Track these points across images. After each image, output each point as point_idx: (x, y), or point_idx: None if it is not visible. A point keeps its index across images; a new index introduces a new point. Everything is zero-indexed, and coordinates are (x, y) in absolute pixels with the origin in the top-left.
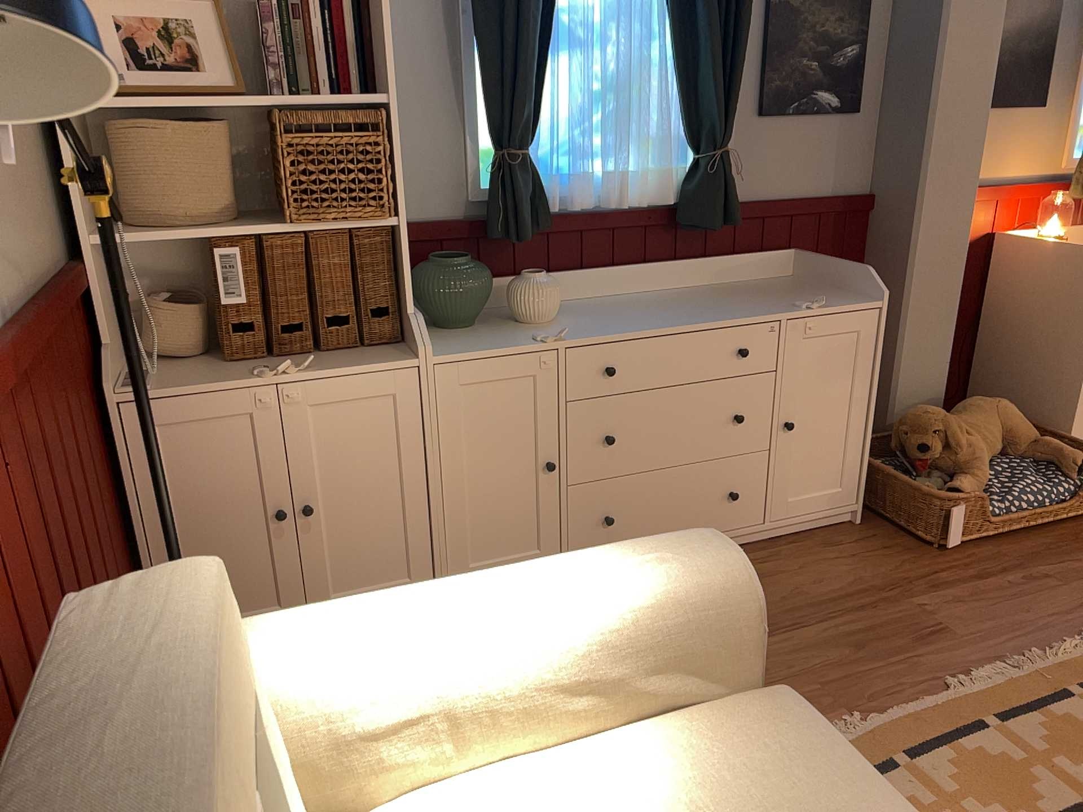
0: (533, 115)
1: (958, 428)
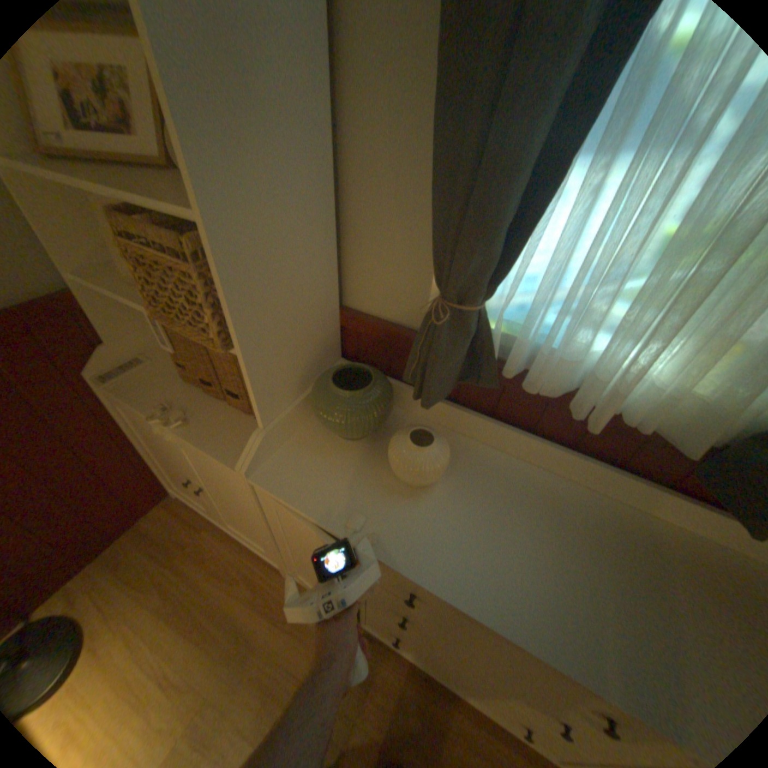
0: (501, 259)
1: None
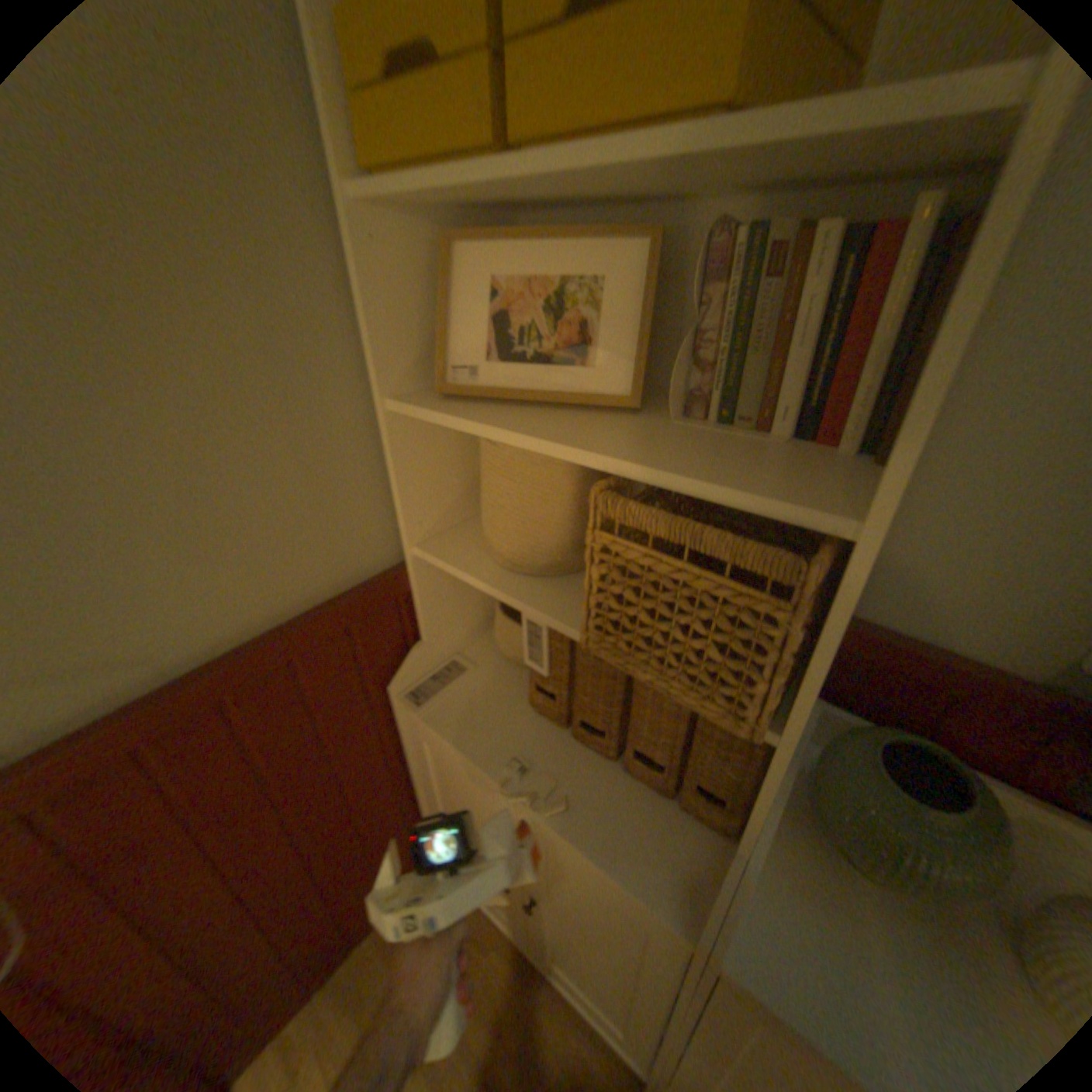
0: None
1: None
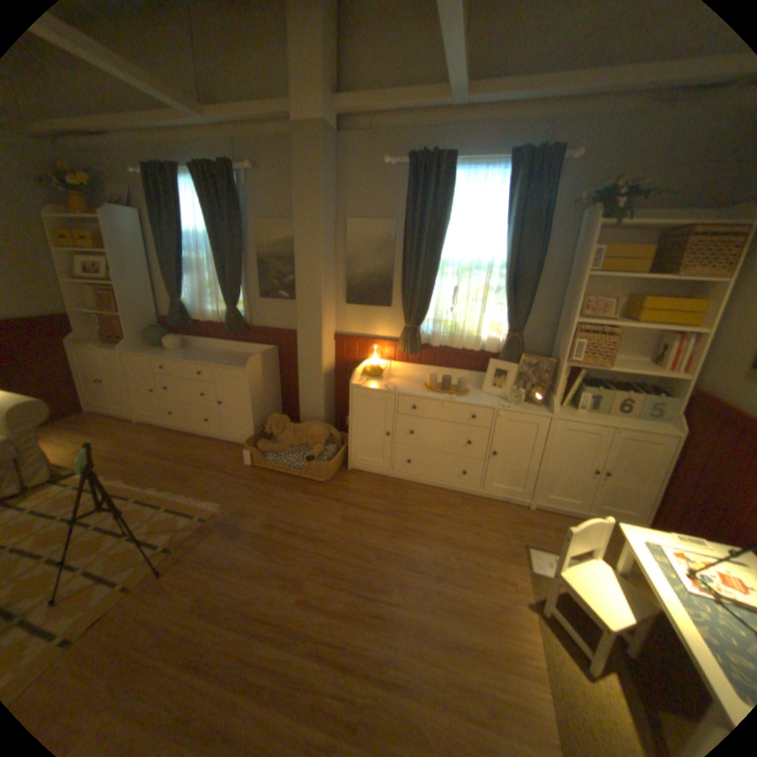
0: (174, 291)
1: (283, 427)
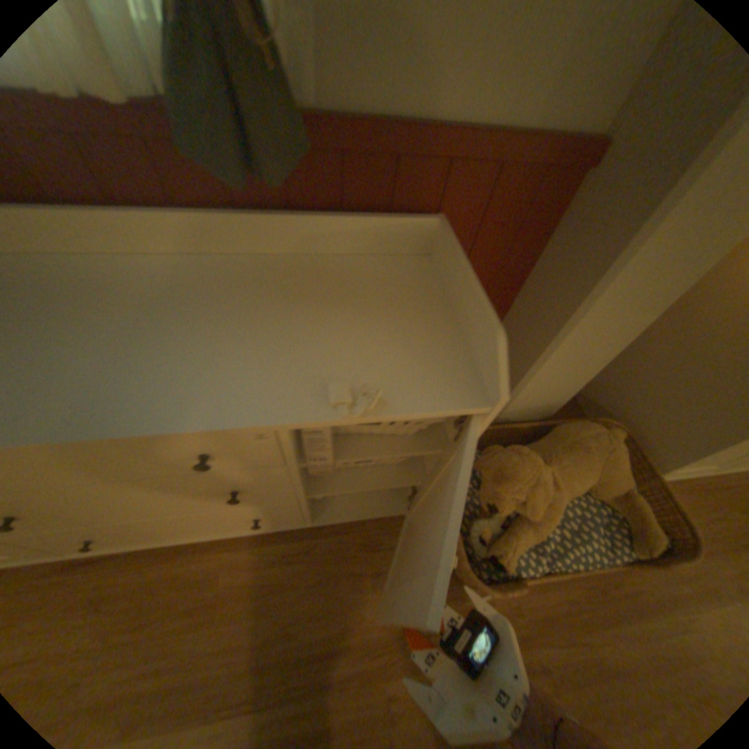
0: None
1: (548, 485)
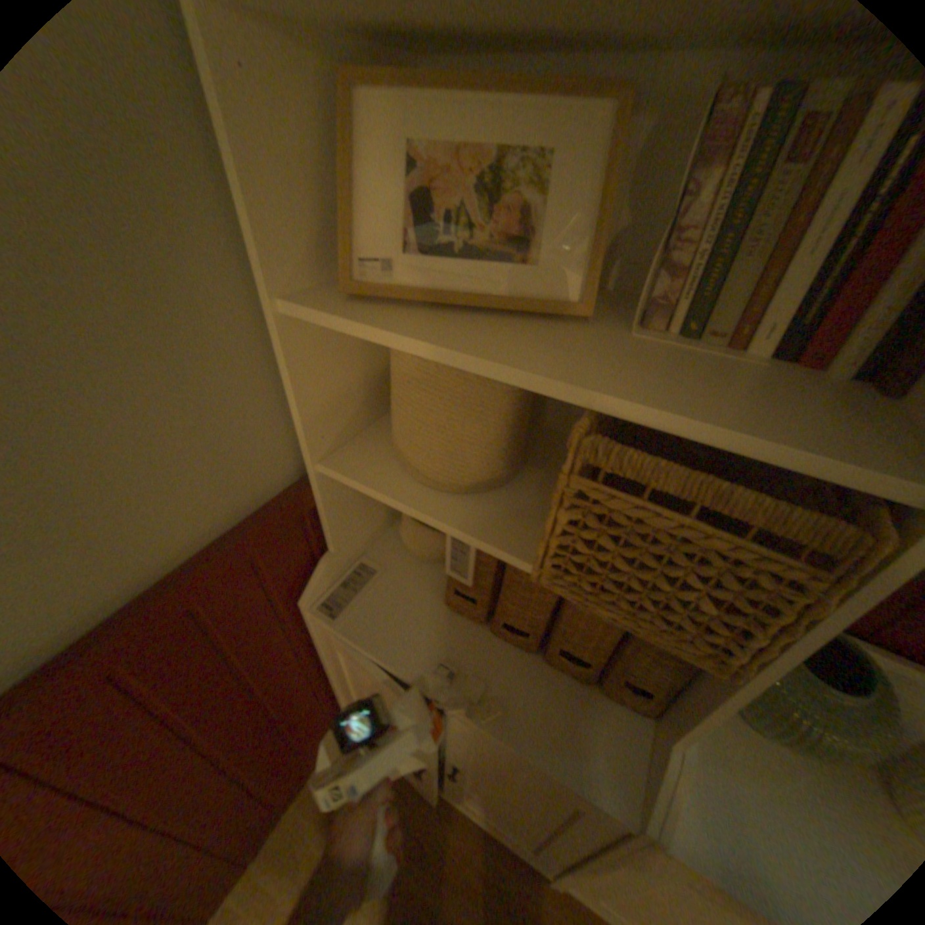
0: None
1: None
